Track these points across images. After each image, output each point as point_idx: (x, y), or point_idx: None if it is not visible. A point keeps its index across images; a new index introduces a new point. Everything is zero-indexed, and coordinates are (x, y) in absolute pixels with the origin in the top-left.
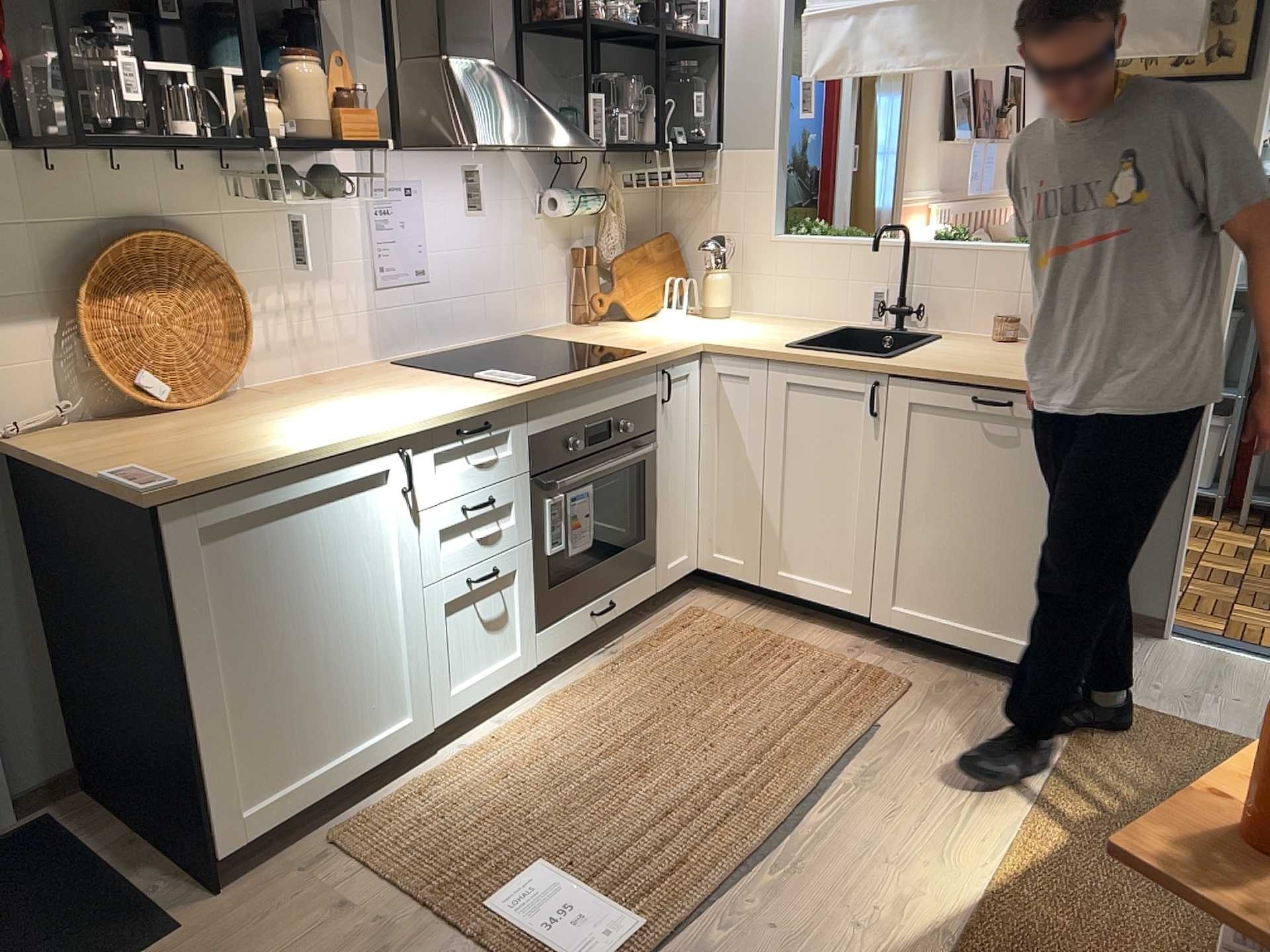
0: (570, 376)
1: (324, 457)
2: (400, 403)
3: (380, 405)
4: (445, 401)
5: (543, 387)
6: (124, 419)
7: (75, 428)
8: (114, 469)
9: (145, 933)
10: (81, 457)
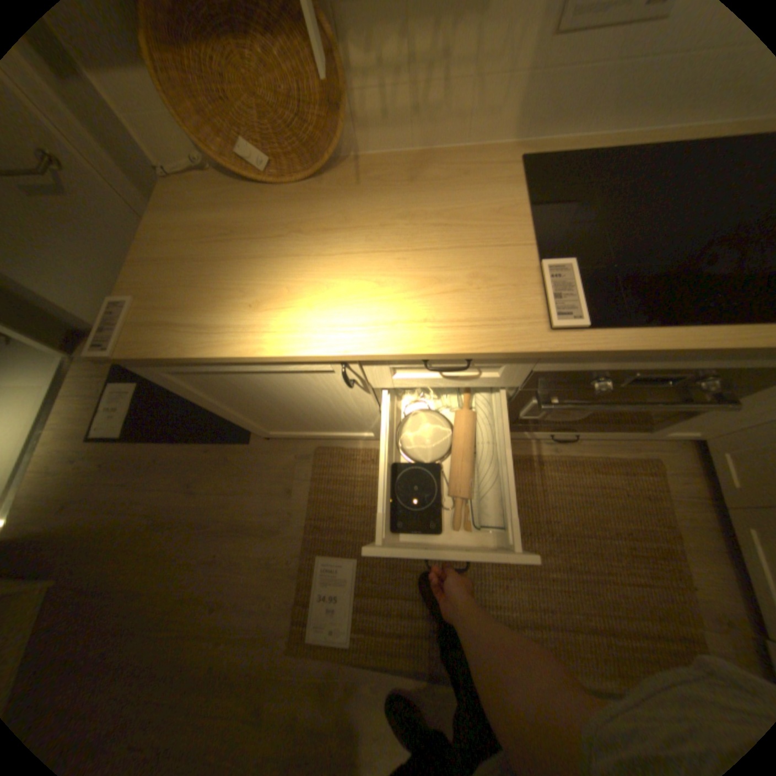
0: (653, 336)
1: (250, 359)
2: (404, 285)
3: (384, 279)
4: (438, 316)
5: (578, 350)
6: (237, 175)
7: (199, 177)
8: (118, 293)
9: (237, 435)
10: (146, 243)
